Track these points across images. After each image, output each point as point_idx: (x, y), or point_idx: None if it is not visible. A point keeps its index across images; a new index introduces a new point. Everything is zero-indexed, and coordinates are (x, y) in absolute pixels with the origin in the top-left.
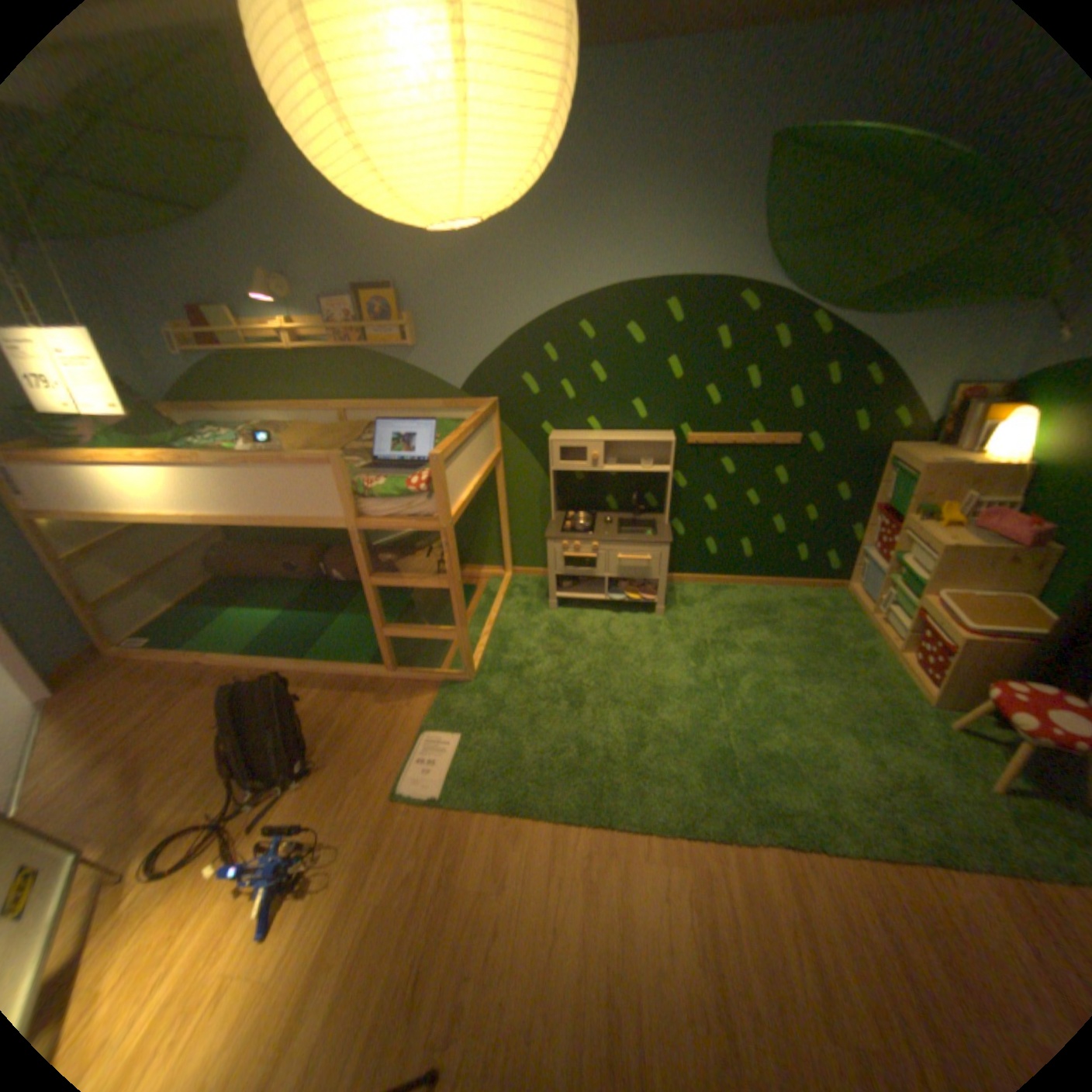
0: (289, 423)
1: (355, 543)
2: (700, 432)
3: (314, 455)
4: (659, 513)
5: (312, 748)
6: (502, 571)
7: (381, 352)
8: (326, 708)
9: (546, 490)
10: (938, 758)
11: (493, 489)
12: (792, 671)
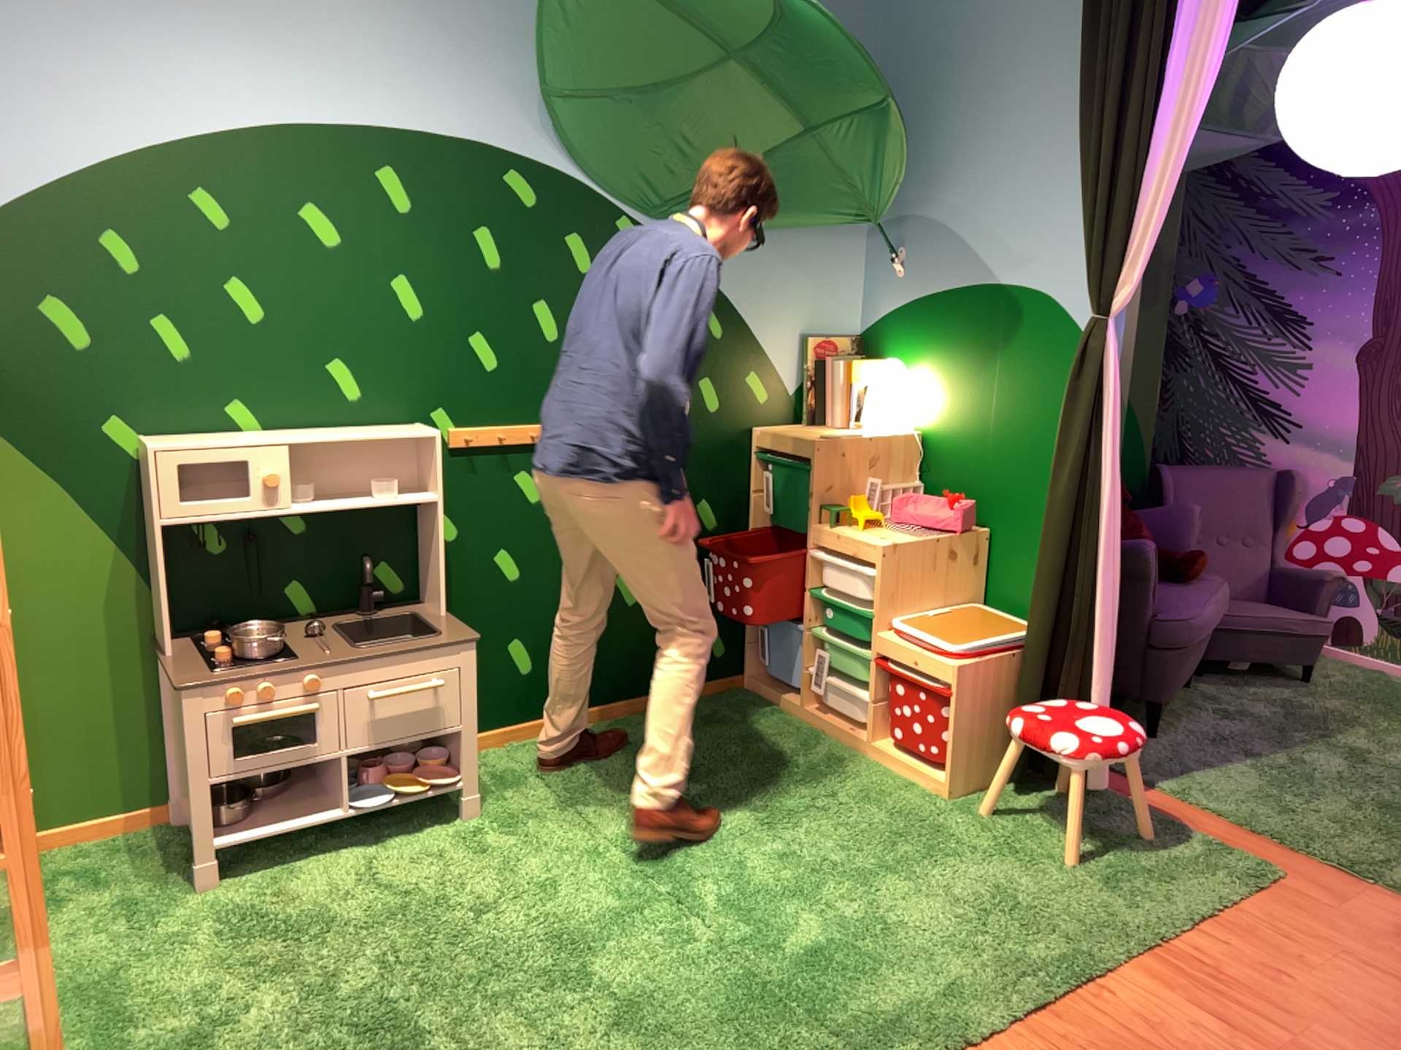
0: None
1: None
2: (472, 422)
3: None
4: (413, 601)
5: None
6: None
7: None
8: None
9: (130, 588)
10: (994, 854)
11: None
12: (752, 821)
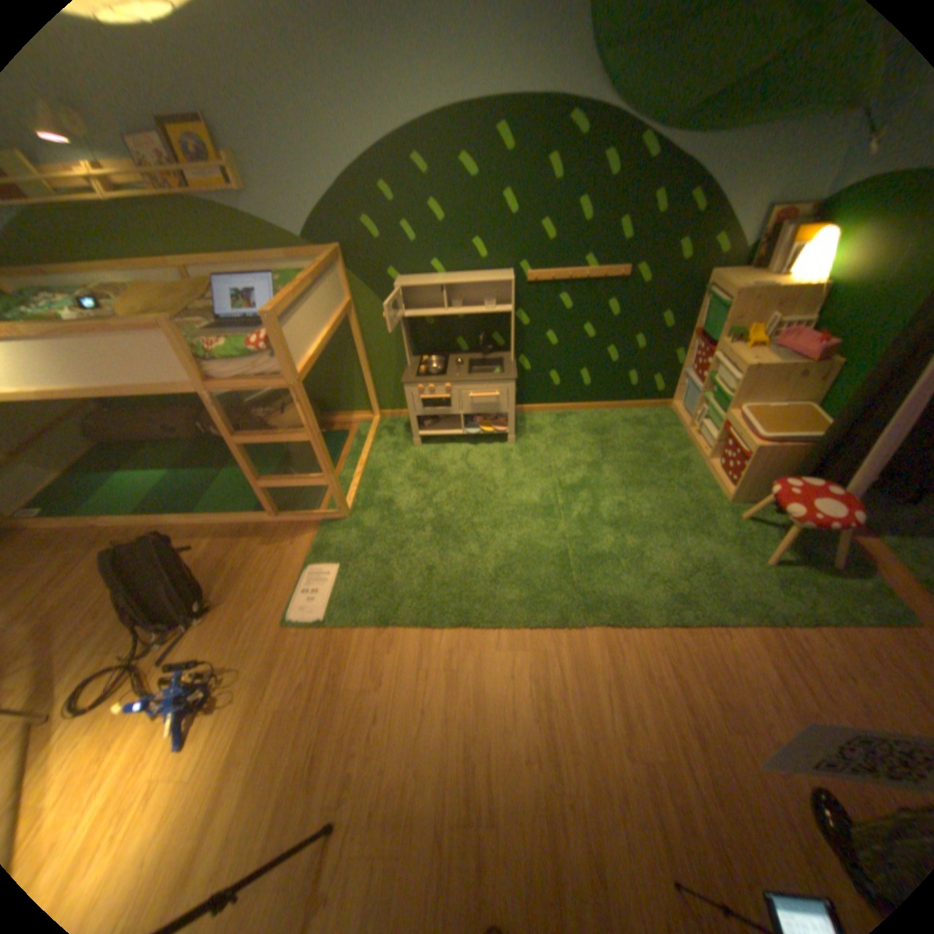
0: (129, 283)
1: (209, 406)
2: (539, 269)
3: (141, 320)
4: (507, 350)
5: (208, 589)
6: (371, 415)
7: (208, 198)
8: (218, 553)
9: (401, 336)
10: (729, 543)
11: (350, 338)
12: (619, 482)
